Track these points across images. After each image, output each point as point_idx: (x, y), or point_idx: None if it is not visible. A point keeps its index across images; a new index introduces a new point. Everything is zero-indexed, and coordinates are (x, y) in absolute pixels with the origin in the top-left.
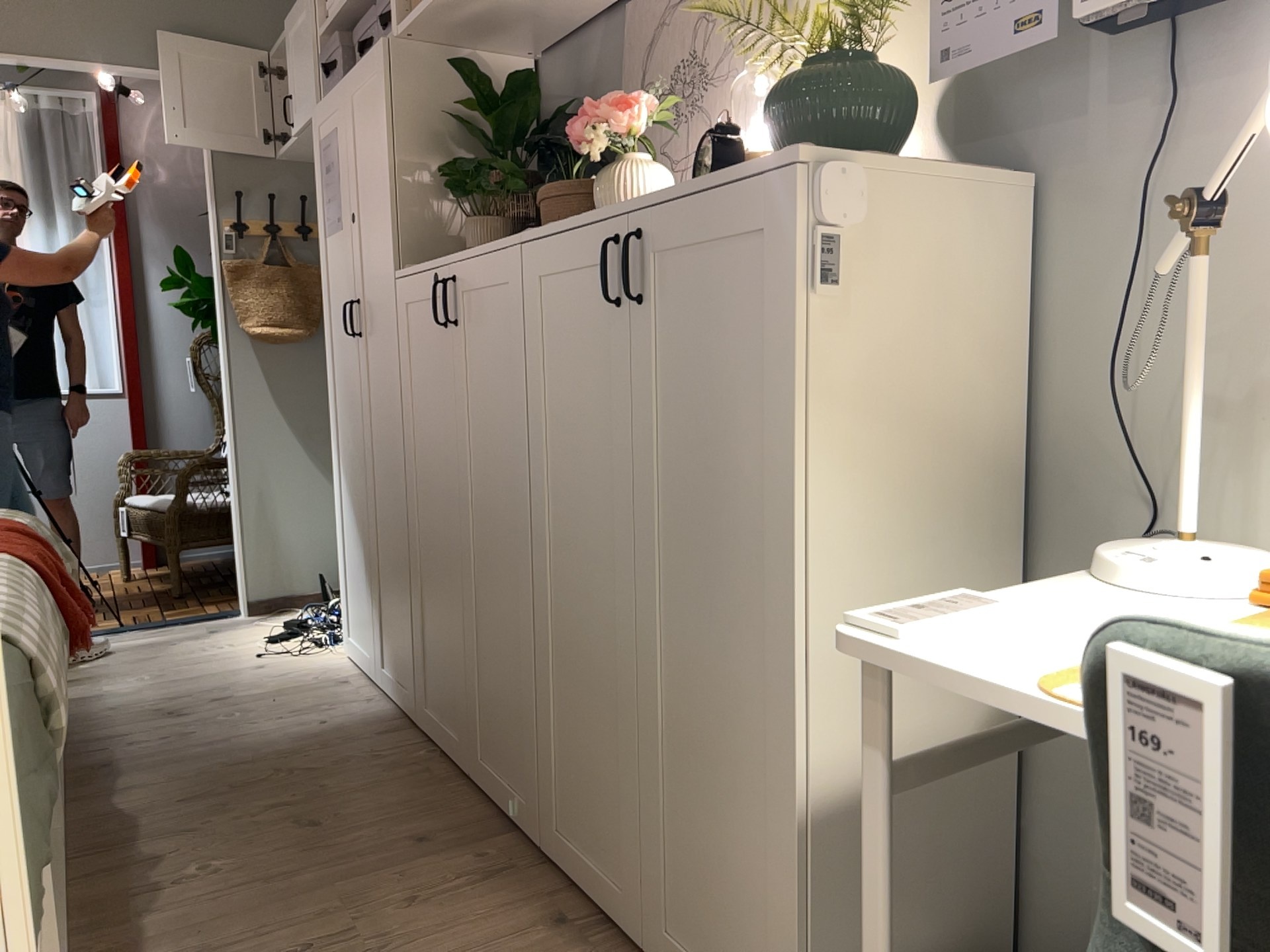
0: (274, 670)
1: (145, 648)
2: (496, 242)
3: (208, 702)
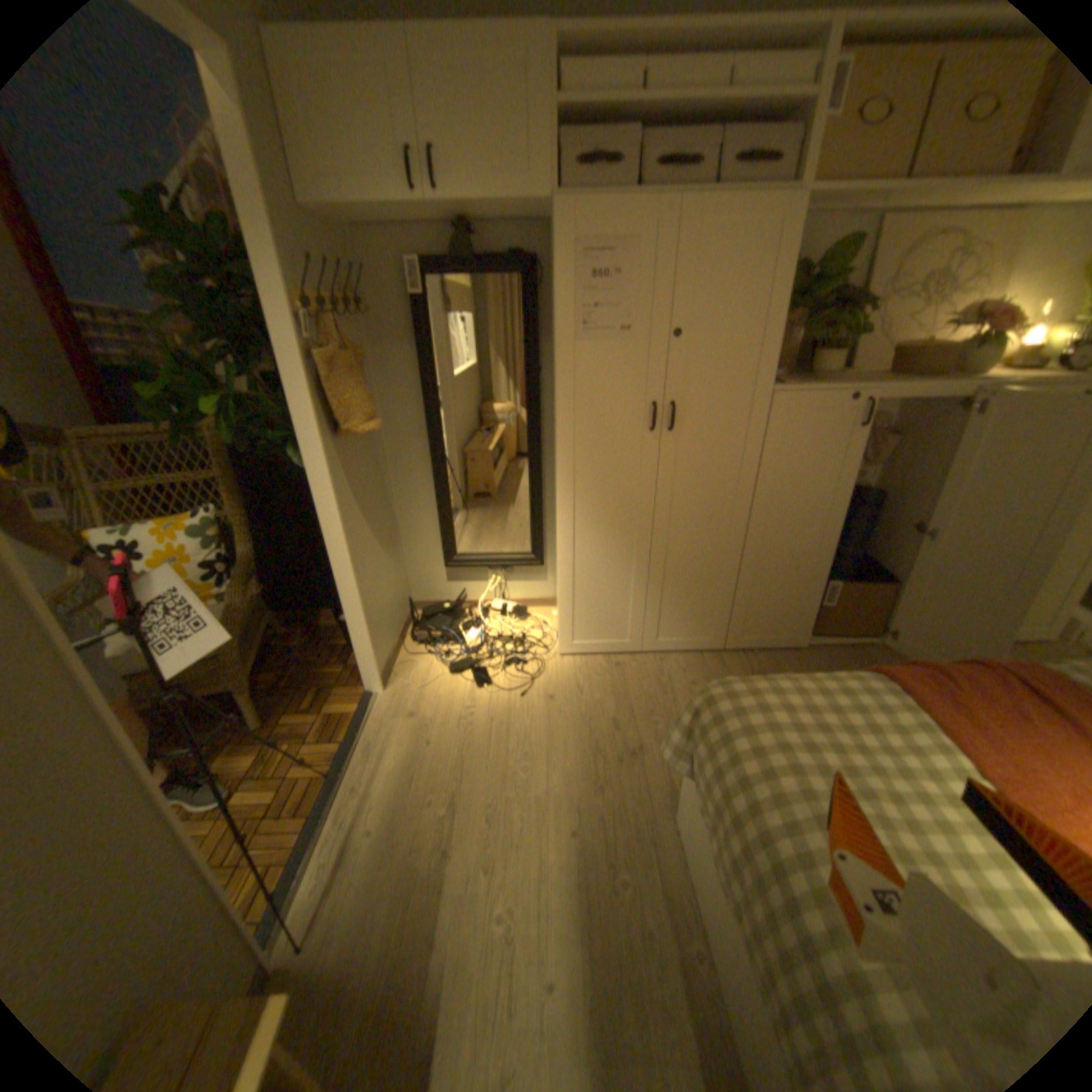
0: (563, 691)
1: (421, 764)
2: (946, 381)
3: (616, 731)
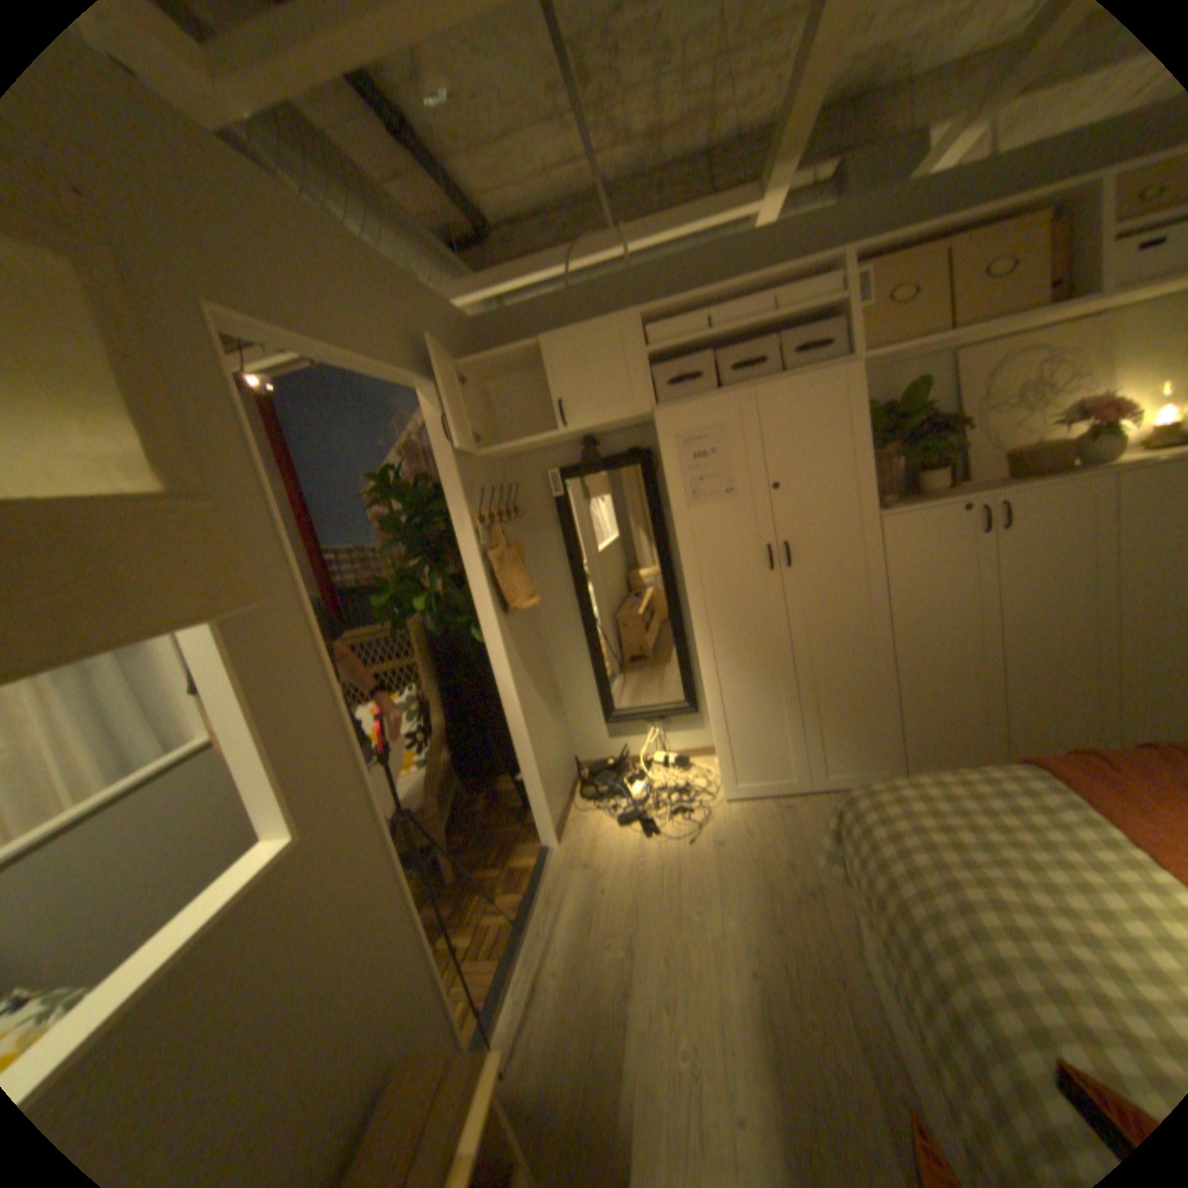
0: (732, 838)
1: (597, 912)
2: (1062, 478)
3: (792, 875)
